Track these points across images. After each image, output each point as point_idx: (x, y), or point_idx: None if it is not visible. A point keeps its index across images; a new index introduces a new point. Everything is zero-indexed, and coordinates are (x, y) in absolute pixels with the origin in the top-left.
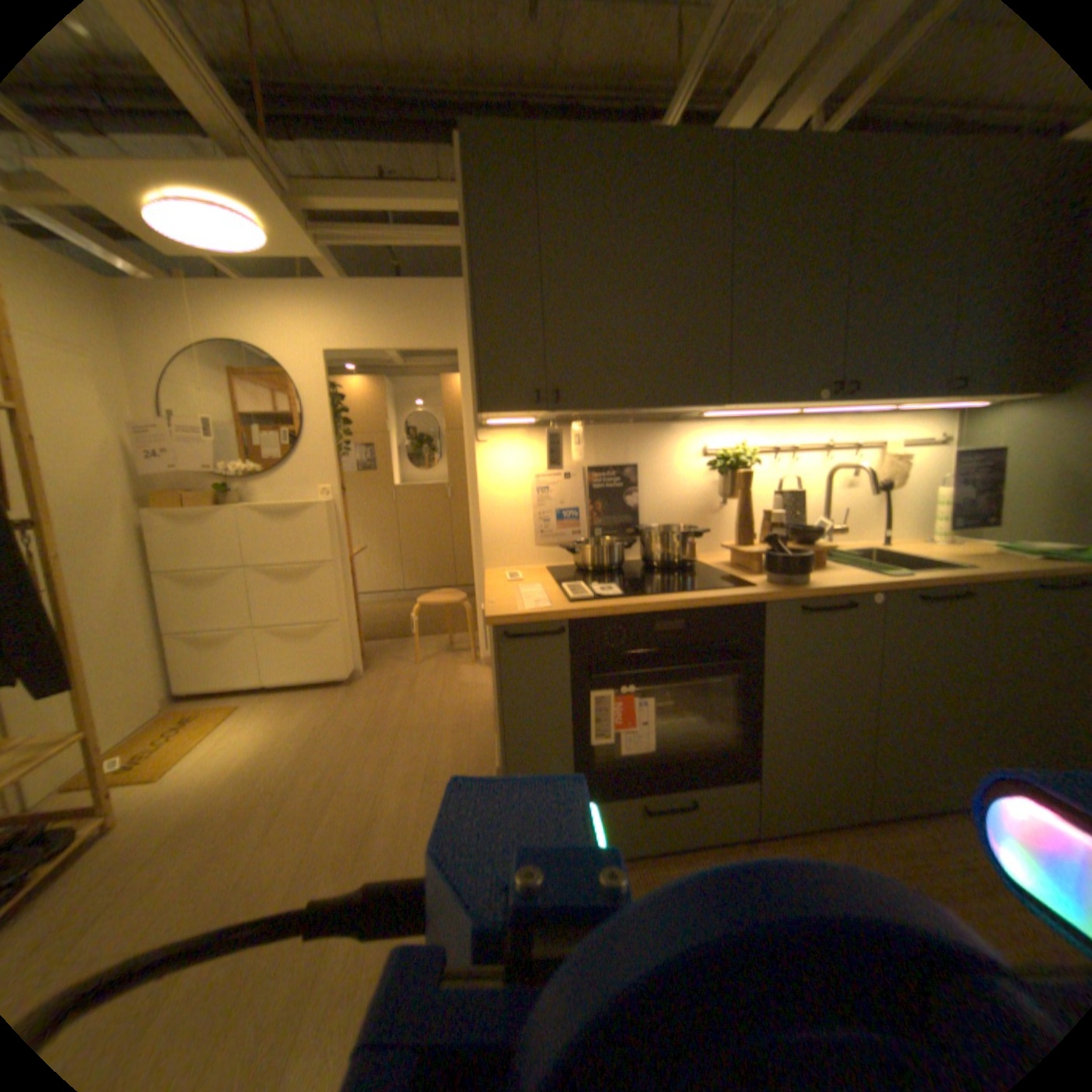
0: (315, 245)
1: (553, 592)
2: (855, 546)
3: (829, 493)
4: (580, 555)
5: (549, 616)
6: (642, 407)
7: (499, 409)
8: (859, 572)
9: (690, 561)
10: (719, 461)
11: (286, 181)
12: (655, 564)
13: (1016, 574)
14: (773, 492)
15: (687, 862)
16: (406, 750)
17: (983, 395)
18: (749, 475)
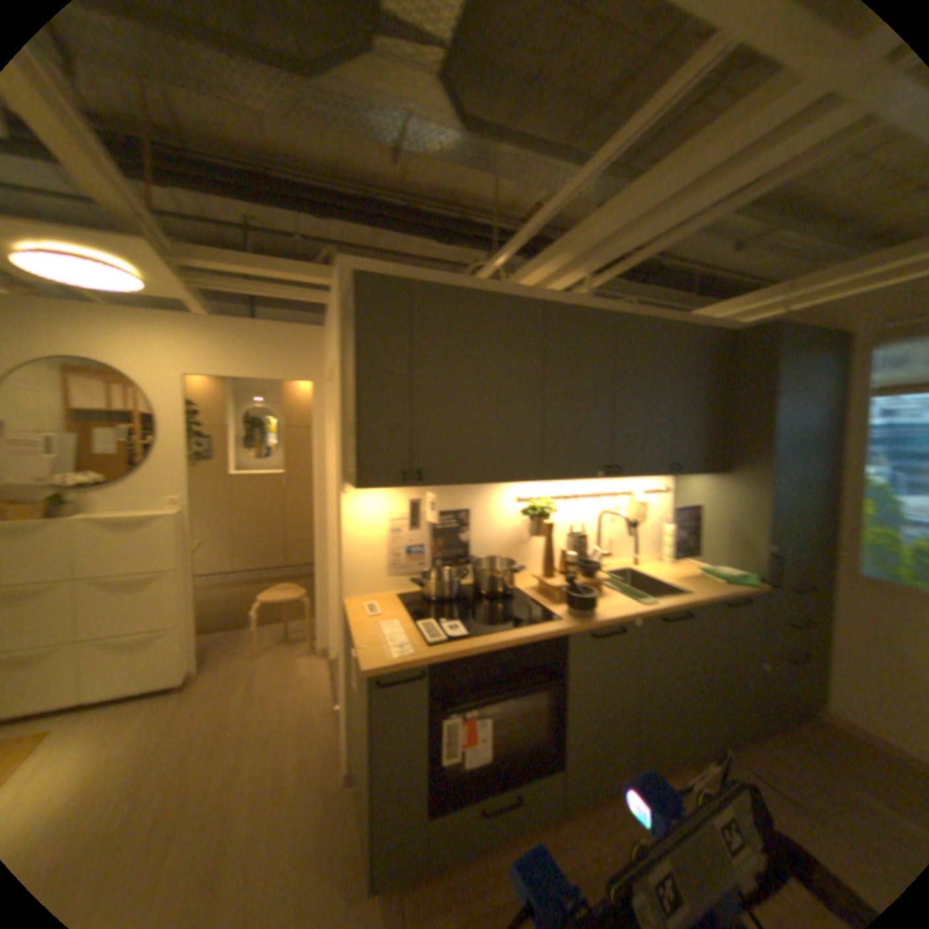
0: (183, 288)
1: (409, 634)
2: (615, 566)
3: (598, 530)
4: (424, 587)
5: (412, 665)
6: (479, 483)
7: (371, 486)
8: (623, 600)
9: (508, 589)
10: (528, 512)
11: (166, 245)
12: (483, 594)
13: (712, 600)
14: (563, 532)
15: (510, 848)
16: (249, 765)
17: (687, 473)
18: (548, 521)
